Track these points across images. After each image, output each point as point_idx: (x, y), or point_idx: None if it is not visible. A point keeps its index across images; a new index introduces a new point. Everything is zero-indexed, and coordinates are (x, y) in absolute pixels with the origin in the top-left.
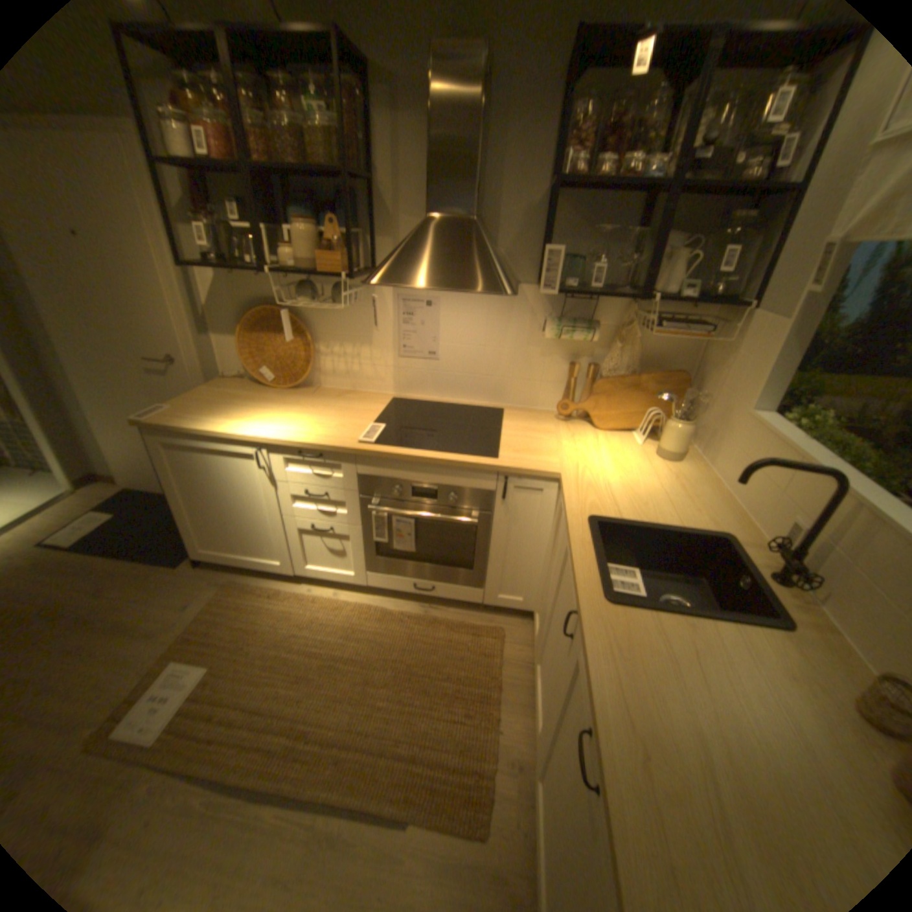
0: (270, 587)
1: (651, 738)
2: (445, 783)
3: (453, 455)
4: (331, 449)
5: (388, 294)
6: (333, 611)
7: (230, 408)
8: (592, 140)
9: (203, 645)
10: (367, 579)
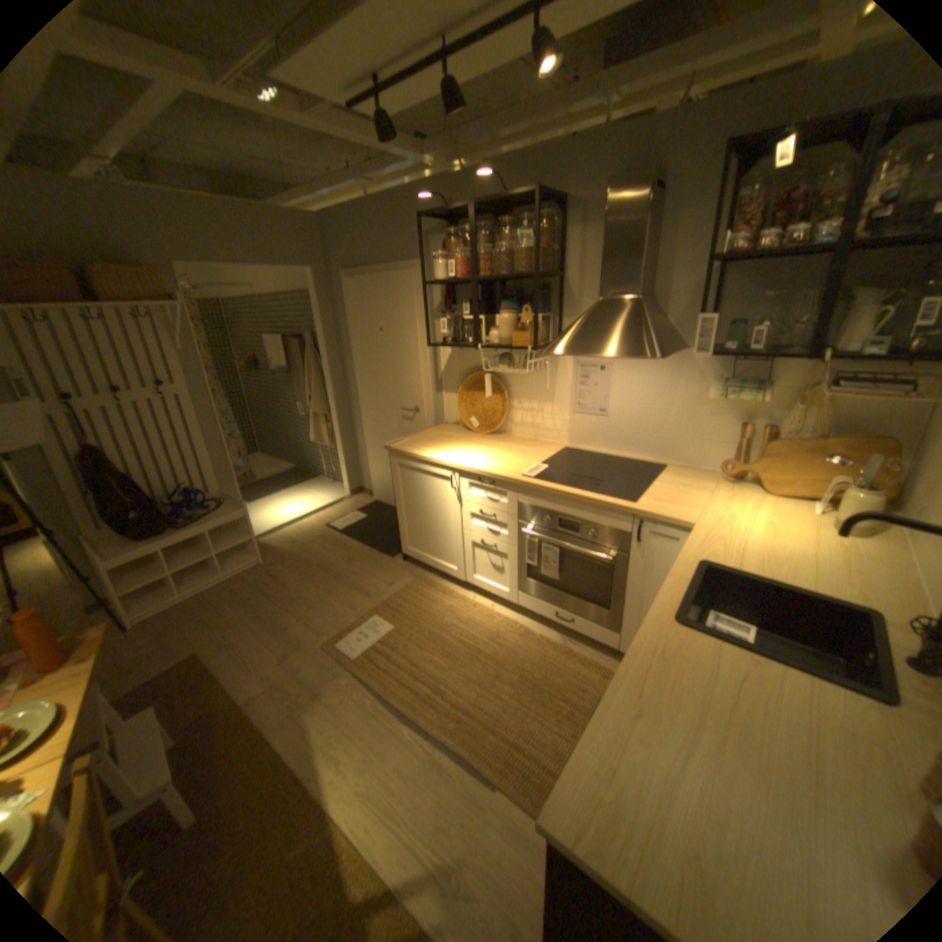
0: (447, 587)
1: (653, 711)
2: (537, 778)
3: (594, 495)
4: (499, 478)
5: (568, 361)
6: (487, 618)
7: (442, 445)
8: (758, 218)
9: (395, 612)
10: (518, 599)
